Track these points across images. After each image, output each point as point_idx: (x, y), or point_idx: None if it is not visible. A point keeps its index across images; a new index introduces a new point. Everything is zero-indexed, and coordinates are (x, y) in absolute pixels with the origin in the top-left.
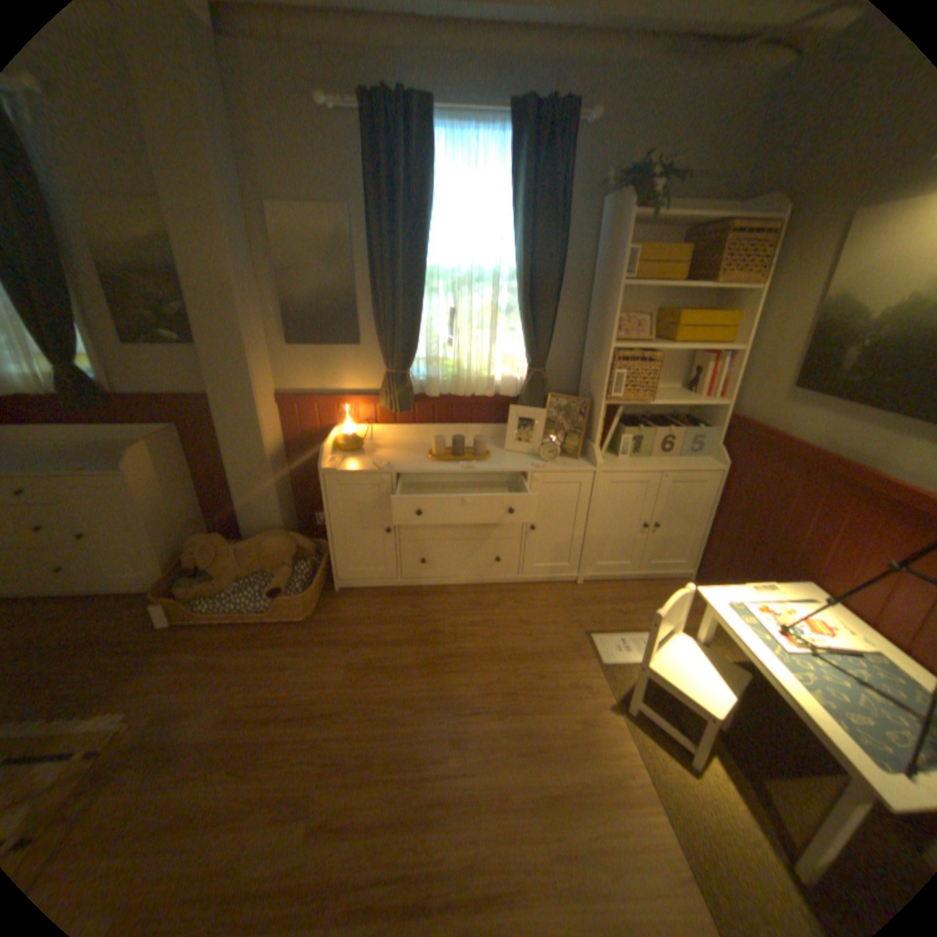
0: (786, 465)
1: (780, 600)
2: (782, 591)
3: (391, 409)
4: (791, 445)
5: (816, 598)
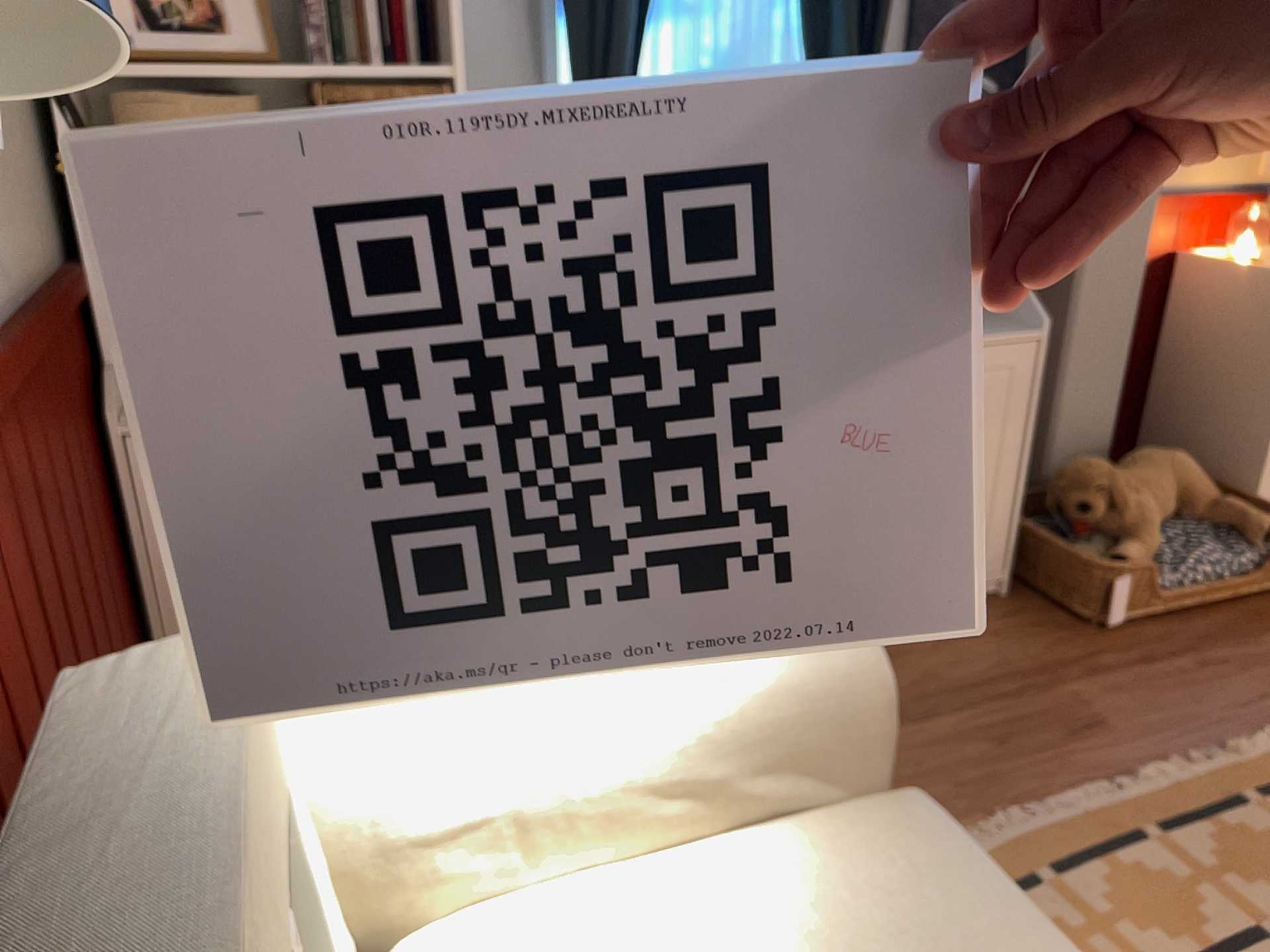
0: None
1: None
2: None
3: None
4: None
5: None
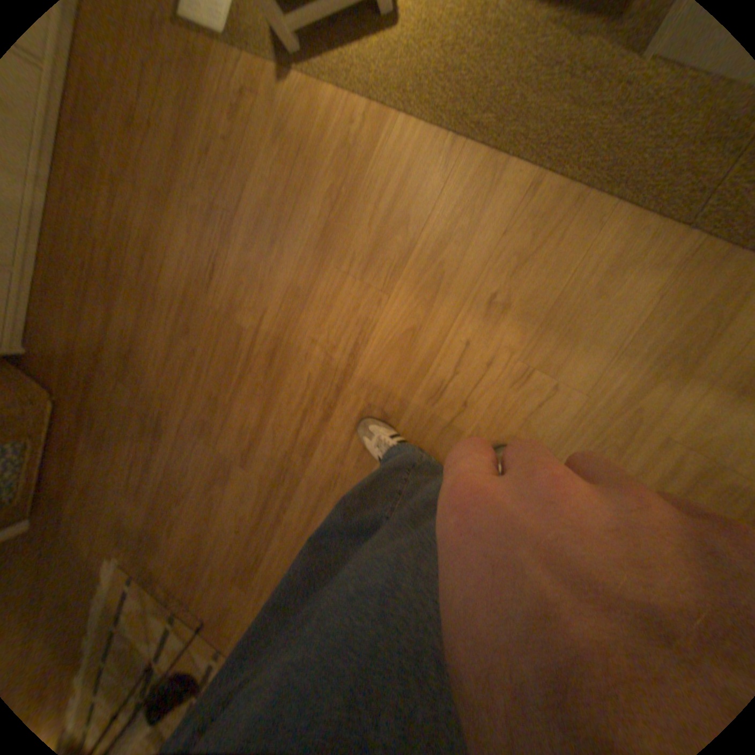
0: None
1: None
2: None
3: None
4: None
5: None
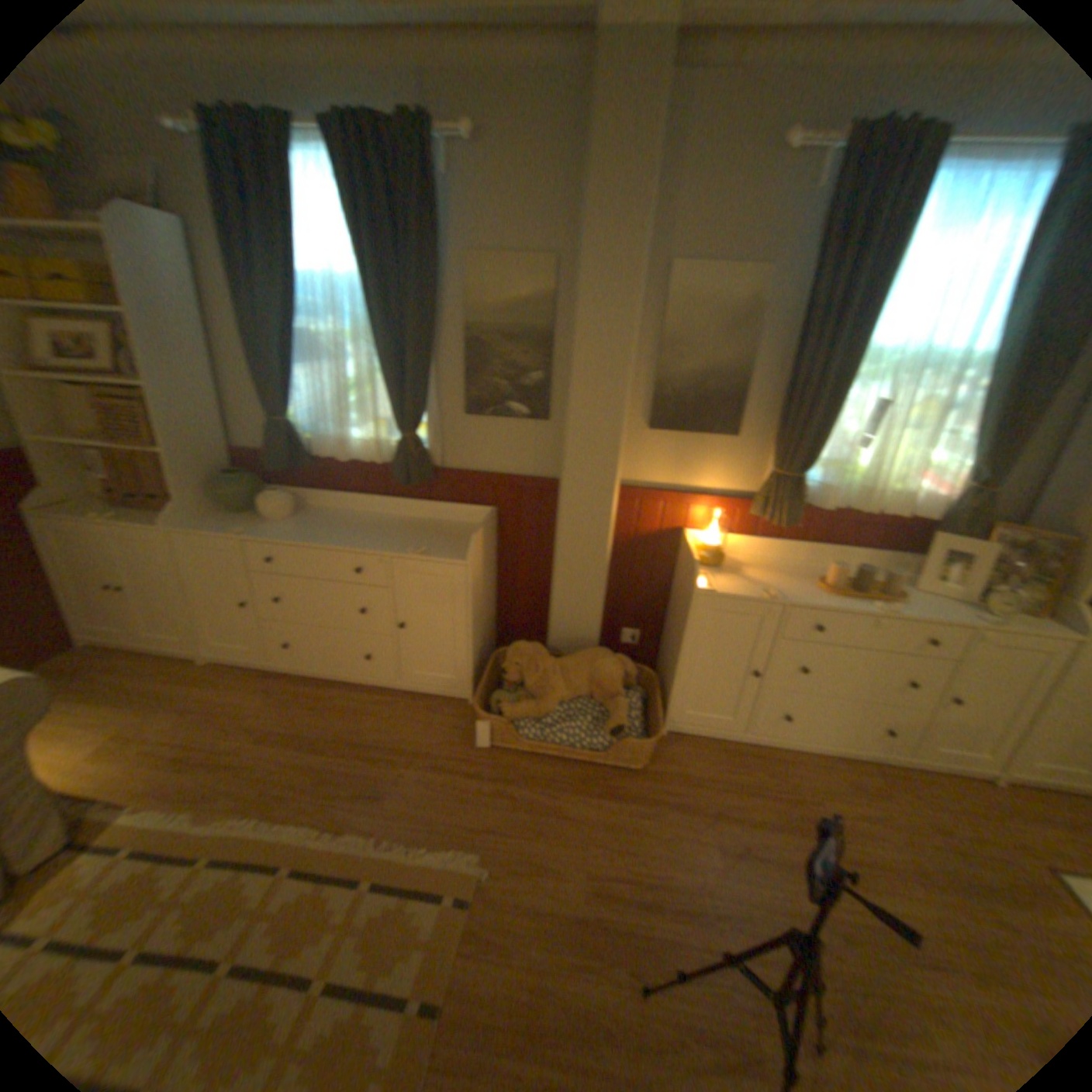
0: None
1: None
2: None
3: (765, 518)
4: None
5: None
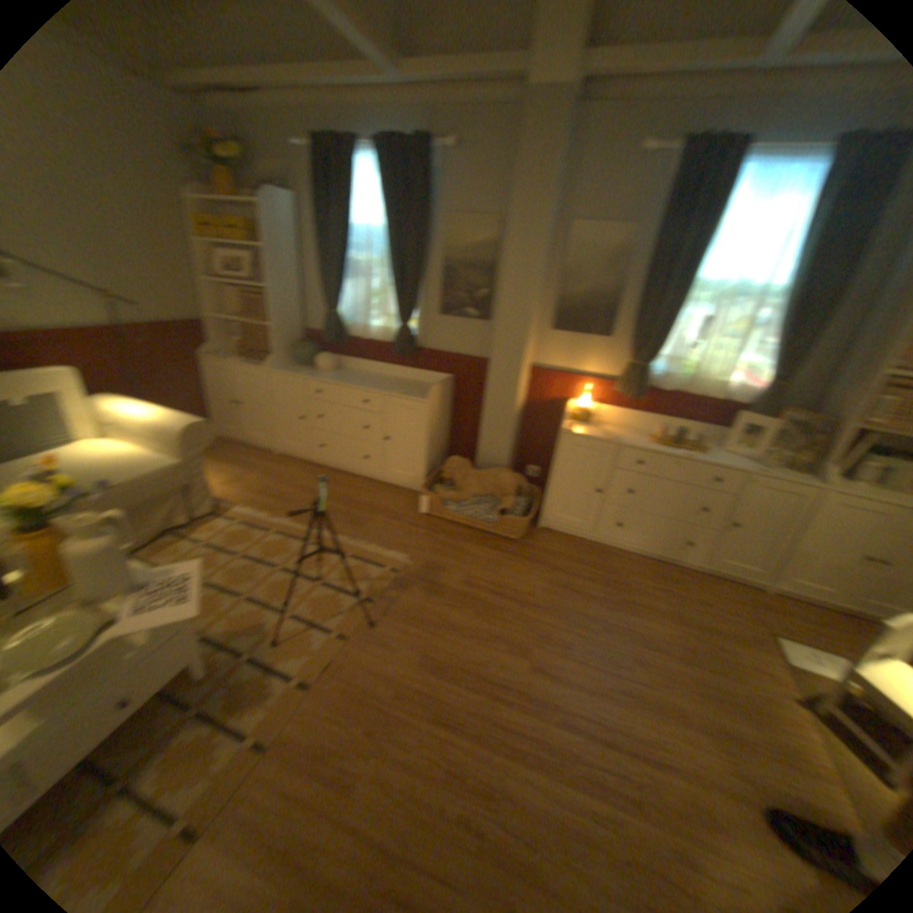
0: None
1: None
2: None
3: (624, 393)
4: None
5: None
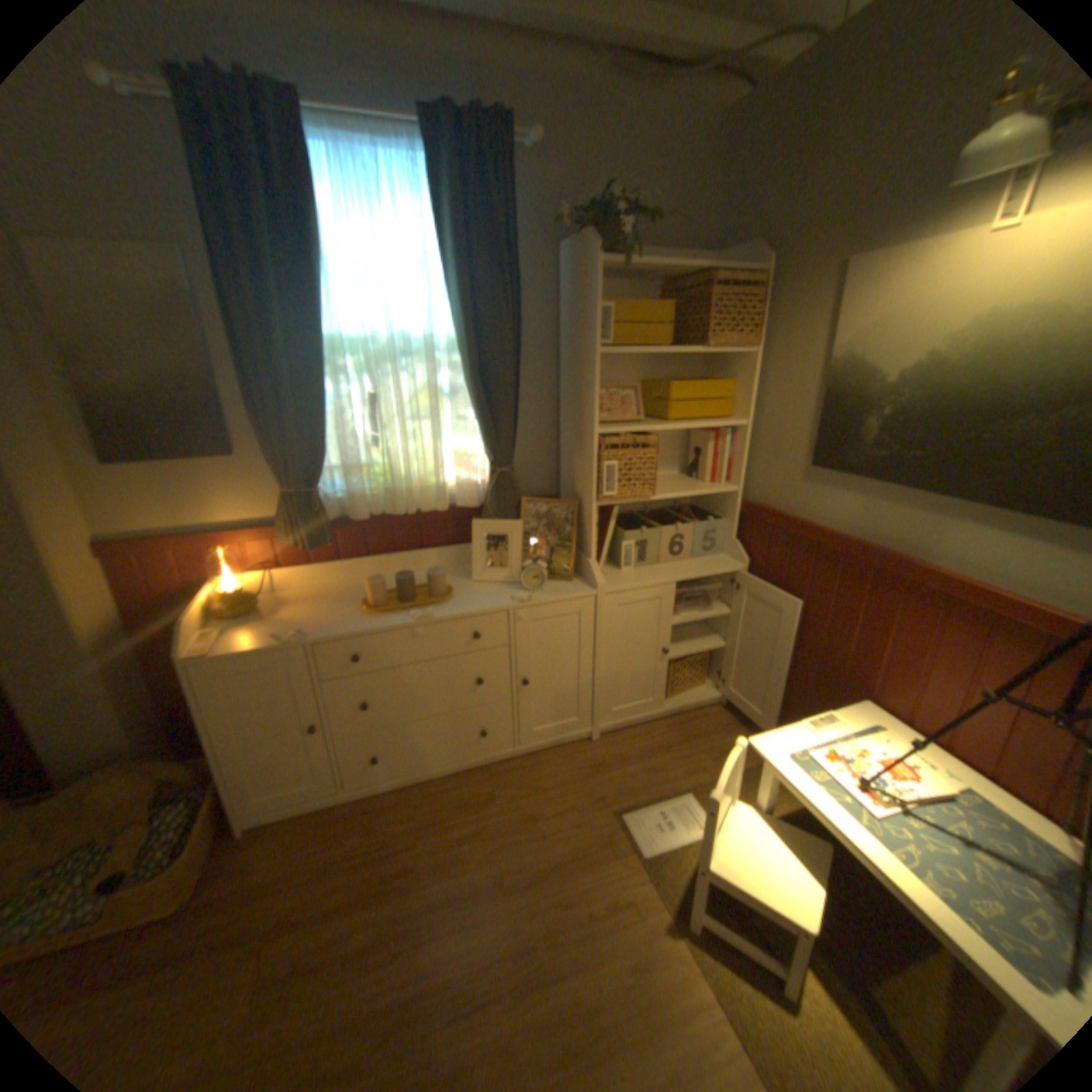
0: (815, 559)
1: (844, 734)
2: (842, 720)
3: (297, 543)
4: (818, 535)
5: (879, 722)
